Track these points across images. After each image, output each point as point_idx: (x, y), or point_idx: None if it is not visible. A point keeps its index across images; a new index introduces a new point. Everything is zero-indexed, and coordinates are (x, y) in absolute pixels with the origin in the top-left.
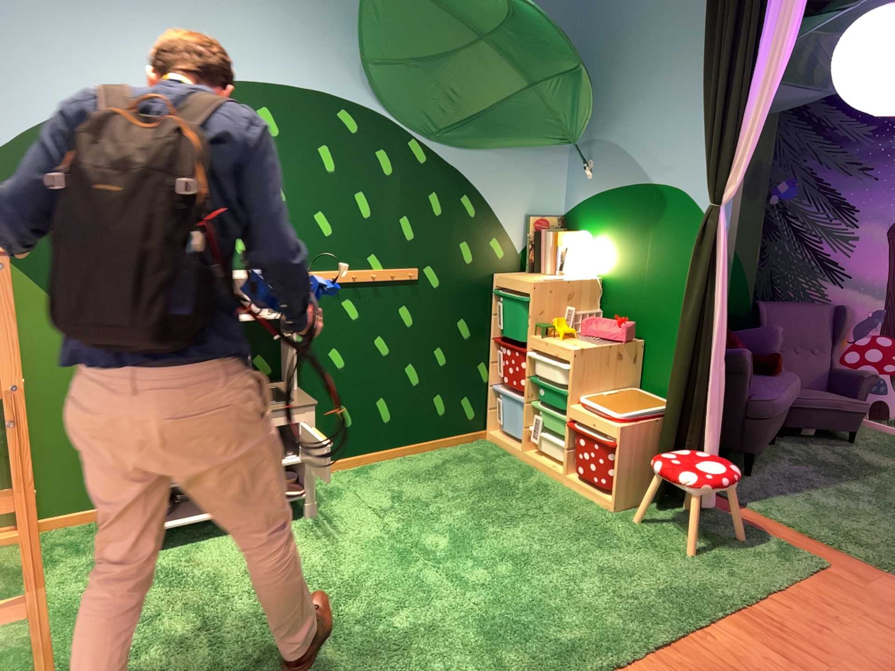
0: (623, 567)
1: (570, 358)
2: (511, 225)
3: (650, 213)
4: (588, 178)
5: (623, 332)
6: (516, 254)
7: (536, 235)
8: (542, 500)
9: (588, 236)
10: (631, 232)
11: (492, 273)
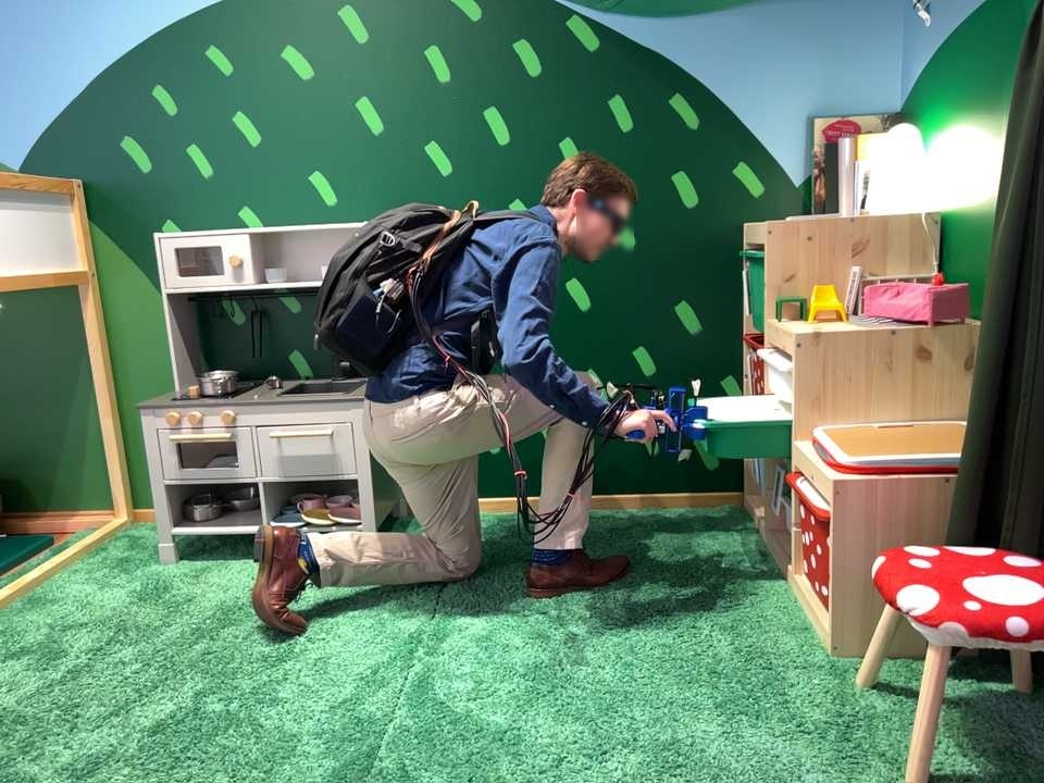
0: (721, 775)
1: (796, 350)
2: (781, 134)
3: (1012, 39)
4: (929, 18)
5: (937, 302)
6: (792, 186)
7: (832, 147)
8: (719, 614)
9: (930, 131)
10: (984, 97)
11: (744, 222)
